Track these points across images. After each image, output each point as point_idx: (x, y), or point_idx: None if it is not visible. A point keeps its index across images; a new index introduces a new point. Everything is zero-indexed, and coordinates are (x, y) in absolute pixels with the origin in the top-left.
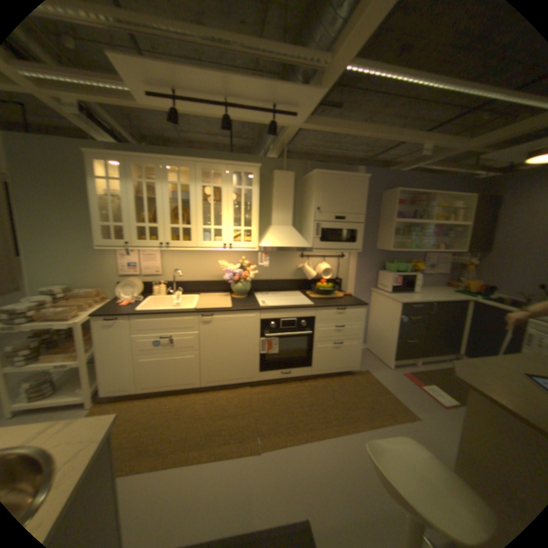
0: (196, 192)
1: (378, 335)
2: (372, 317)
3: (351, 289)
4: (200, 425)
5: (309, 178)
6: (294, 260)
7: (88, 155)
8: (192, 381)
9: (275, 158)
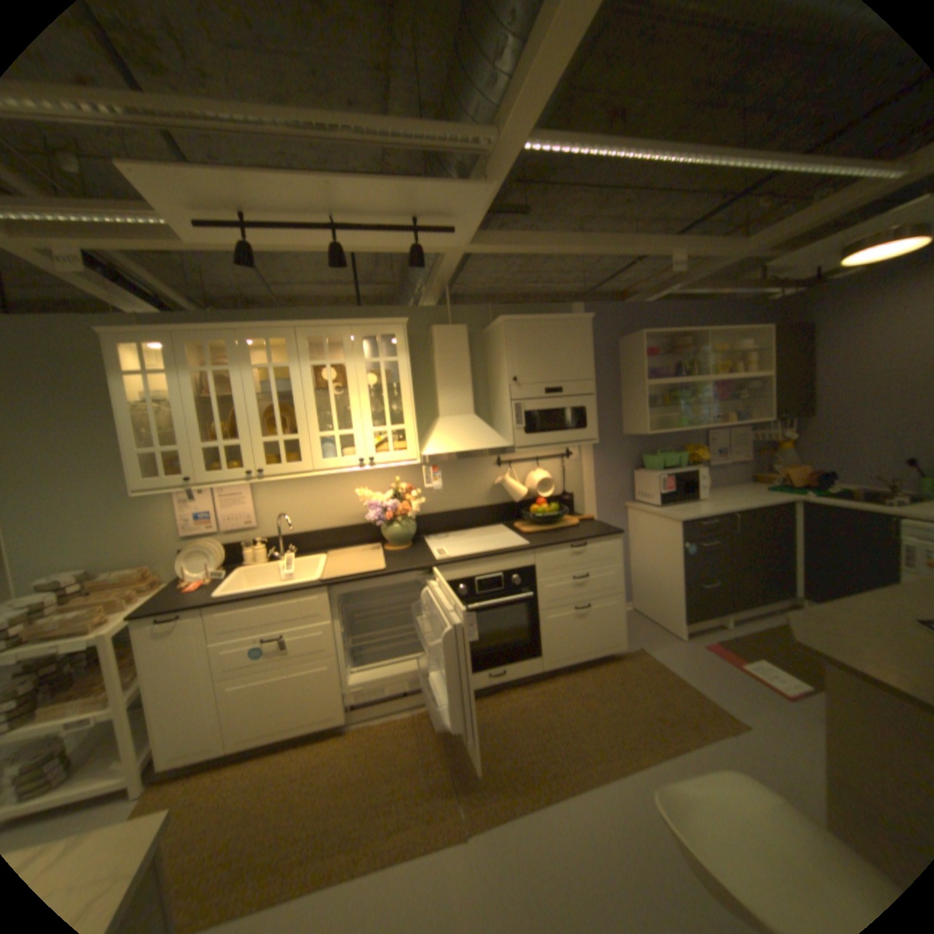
0: (304, 377)
1: (651, 583)
2: (635, 552)
3: (592, 508)
4: (351, 797)
5: (493, 332)
6: (487, 471)
7: (110, 338)
8: (330, 714)
9: (433, 307)
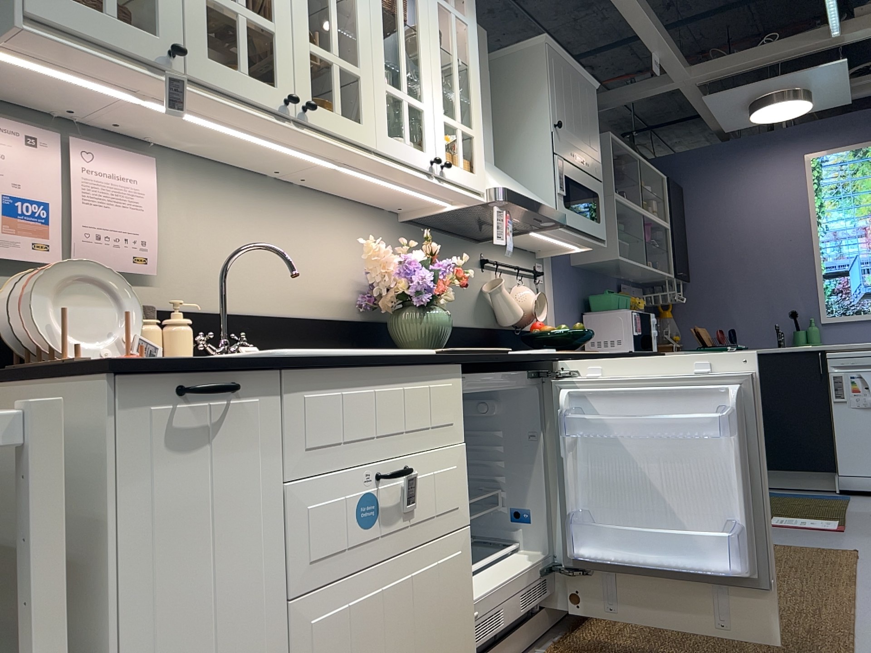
0: None
1: None
2: None
3: None
4: None
5: (508, 61)
6: (474, 272)
7: None
8: None
9: None
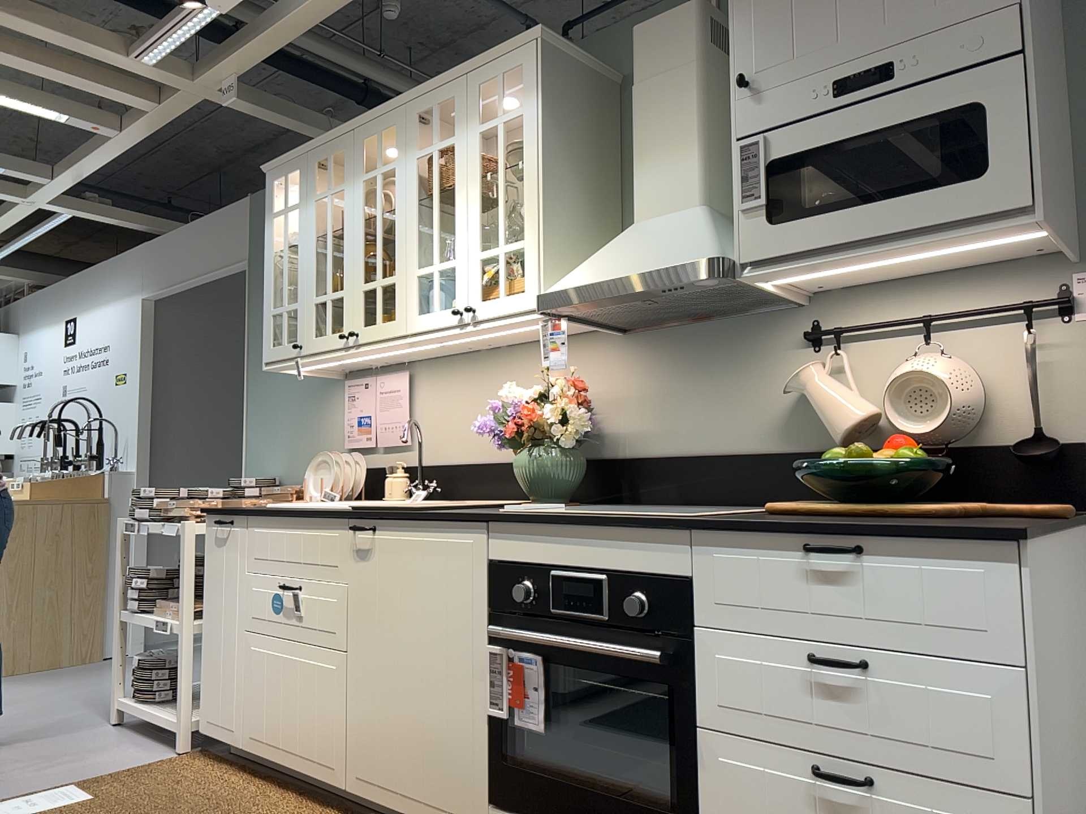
0: (408, 180)
1: None
2: None
3: None
4: None
5: None
6: (782, 360)
7: (271, 176)
8: (330, 759)
9: None
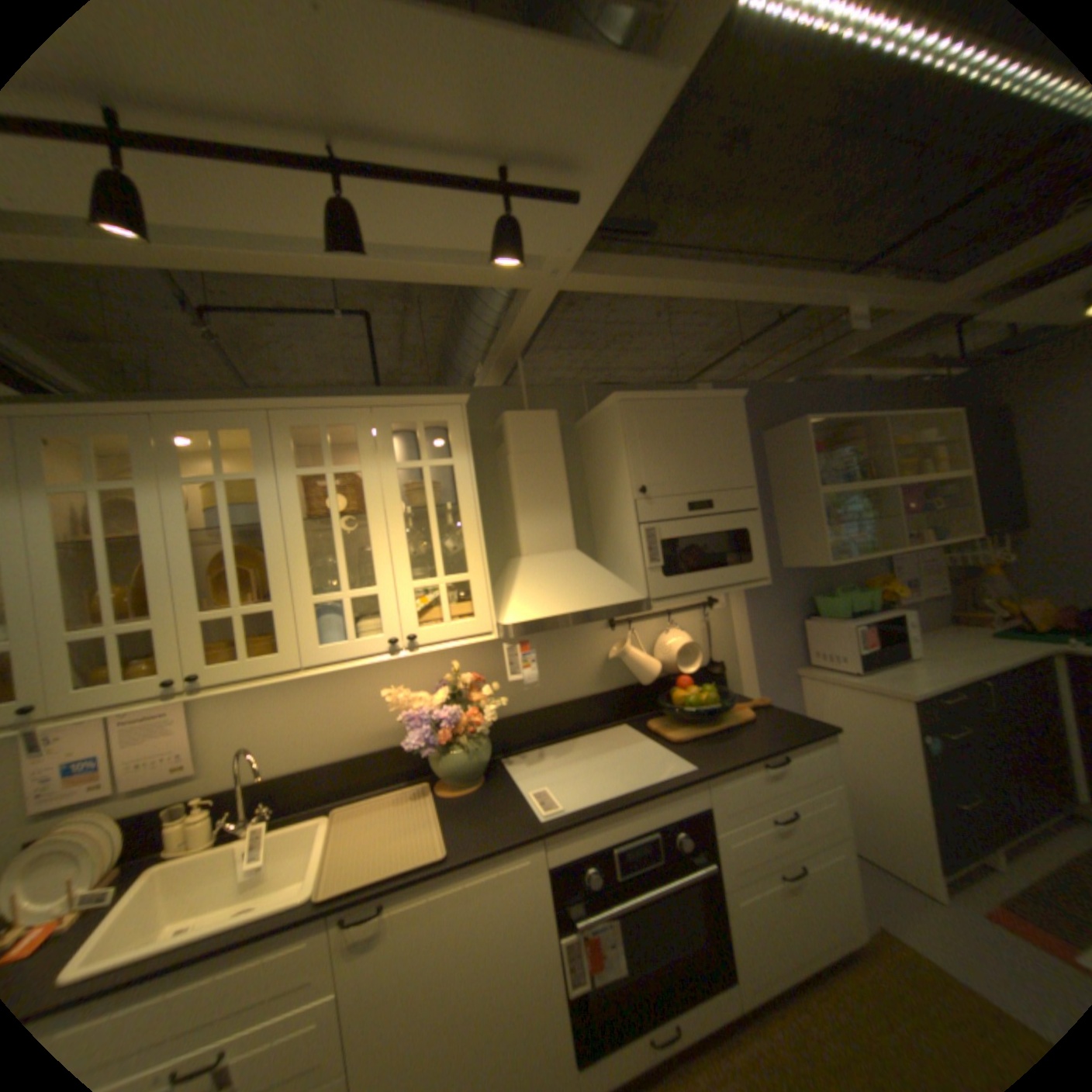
0: (287, 497)
1: (860, 800)
2: None
3: (753, 683)
4: None
5: (599, 421)
6: (596, 638)
7: None
8: None
9: (501, 388)
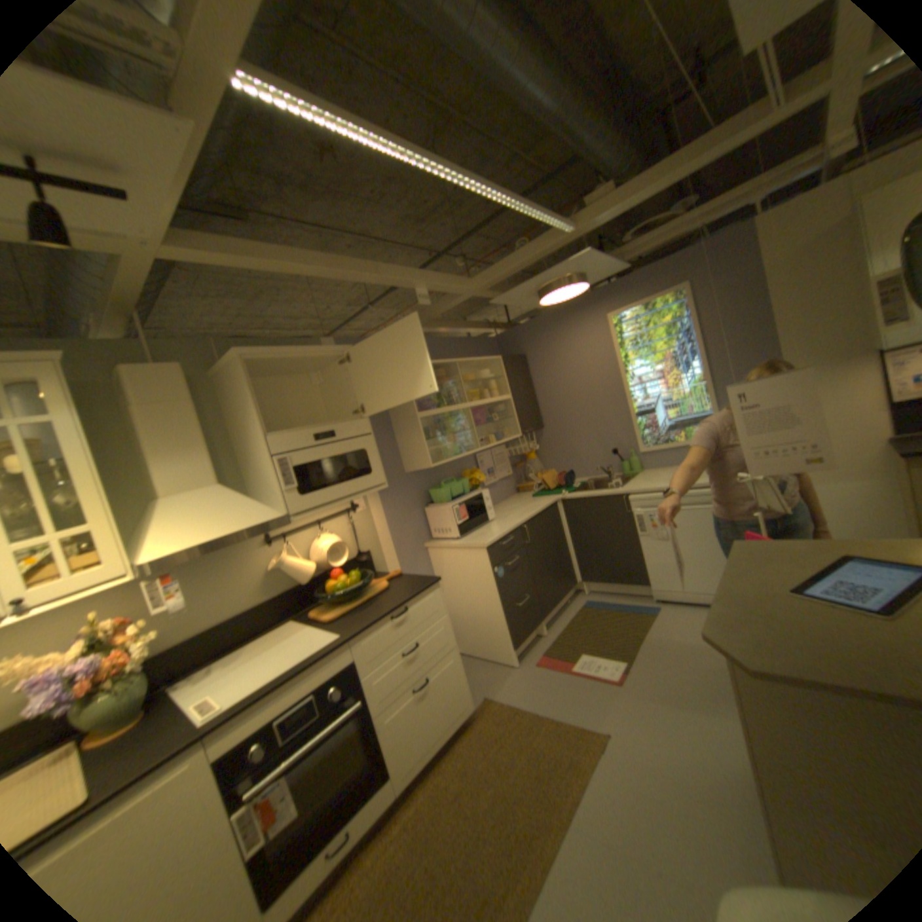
0: None
1: (470, 620)
2: (446, 593)
3: (393, 561)
4: None
5: (225, 371)
6: (253, 556)
7: None
8: None
9: (114, 341)
